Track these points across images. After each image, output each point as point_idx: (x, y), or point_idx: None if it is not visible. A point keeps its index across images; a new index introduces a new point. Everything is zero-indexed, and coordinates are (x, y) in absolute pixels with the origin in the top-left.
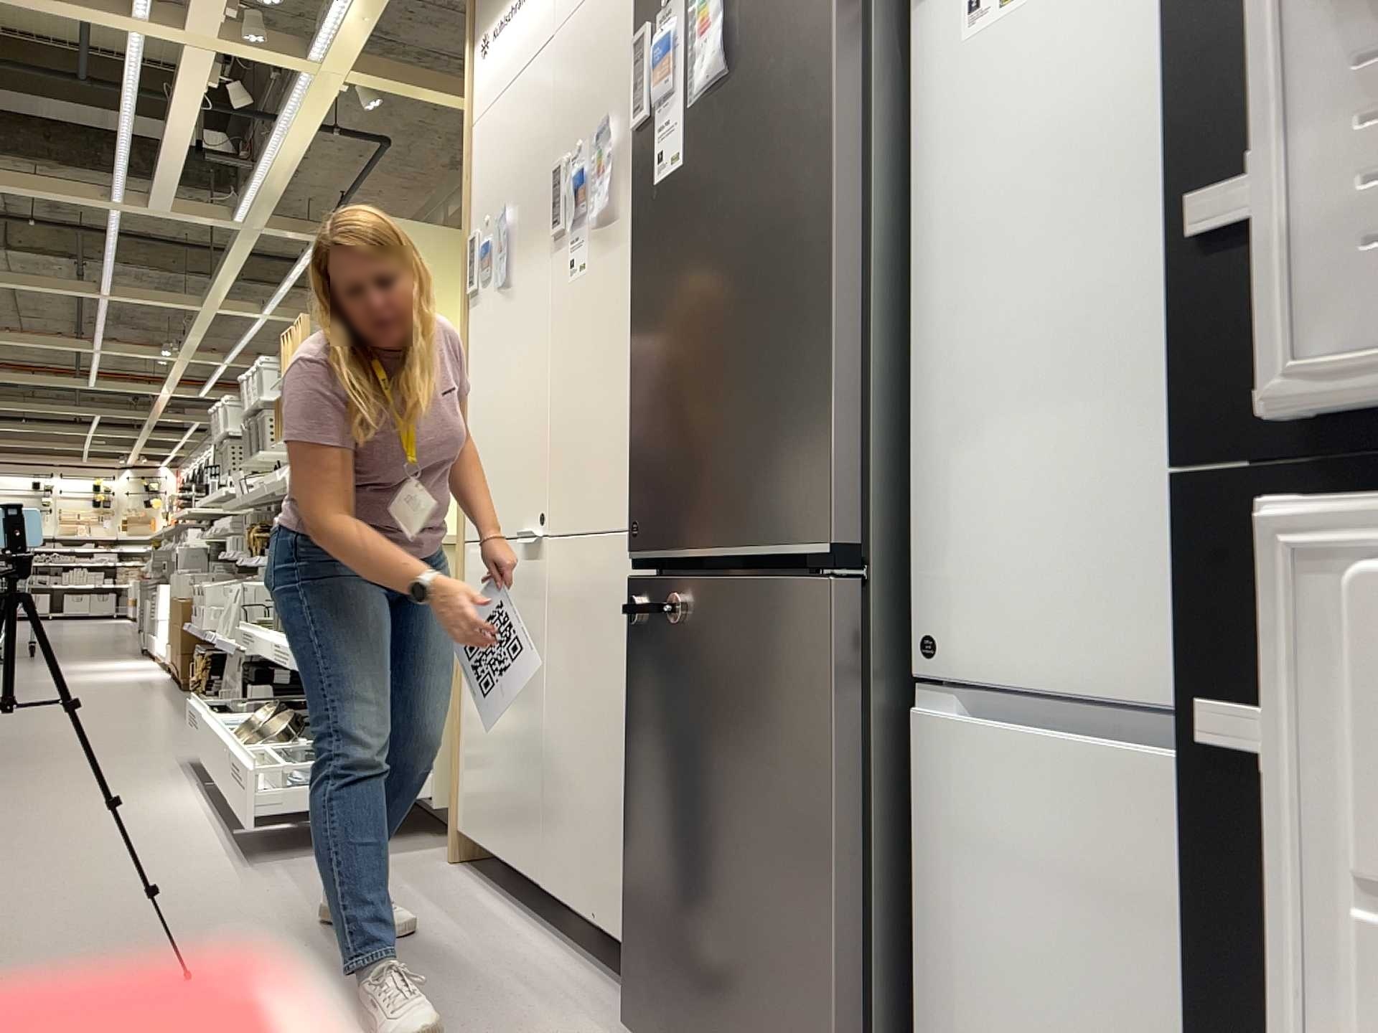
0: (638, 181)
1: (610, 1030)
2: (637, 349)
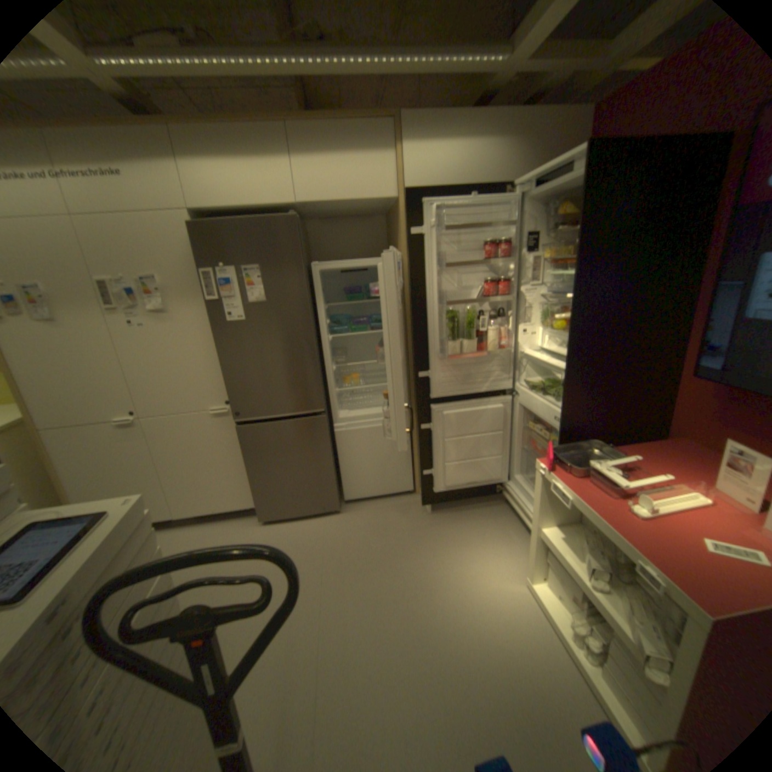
0: (215, 317)
1: (247, 527)
2: (226, 366)
